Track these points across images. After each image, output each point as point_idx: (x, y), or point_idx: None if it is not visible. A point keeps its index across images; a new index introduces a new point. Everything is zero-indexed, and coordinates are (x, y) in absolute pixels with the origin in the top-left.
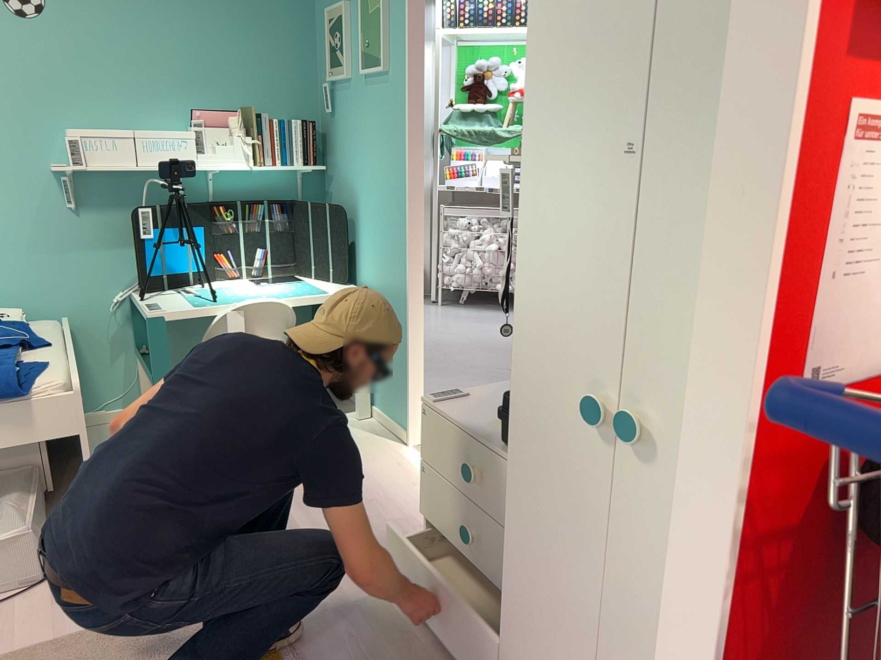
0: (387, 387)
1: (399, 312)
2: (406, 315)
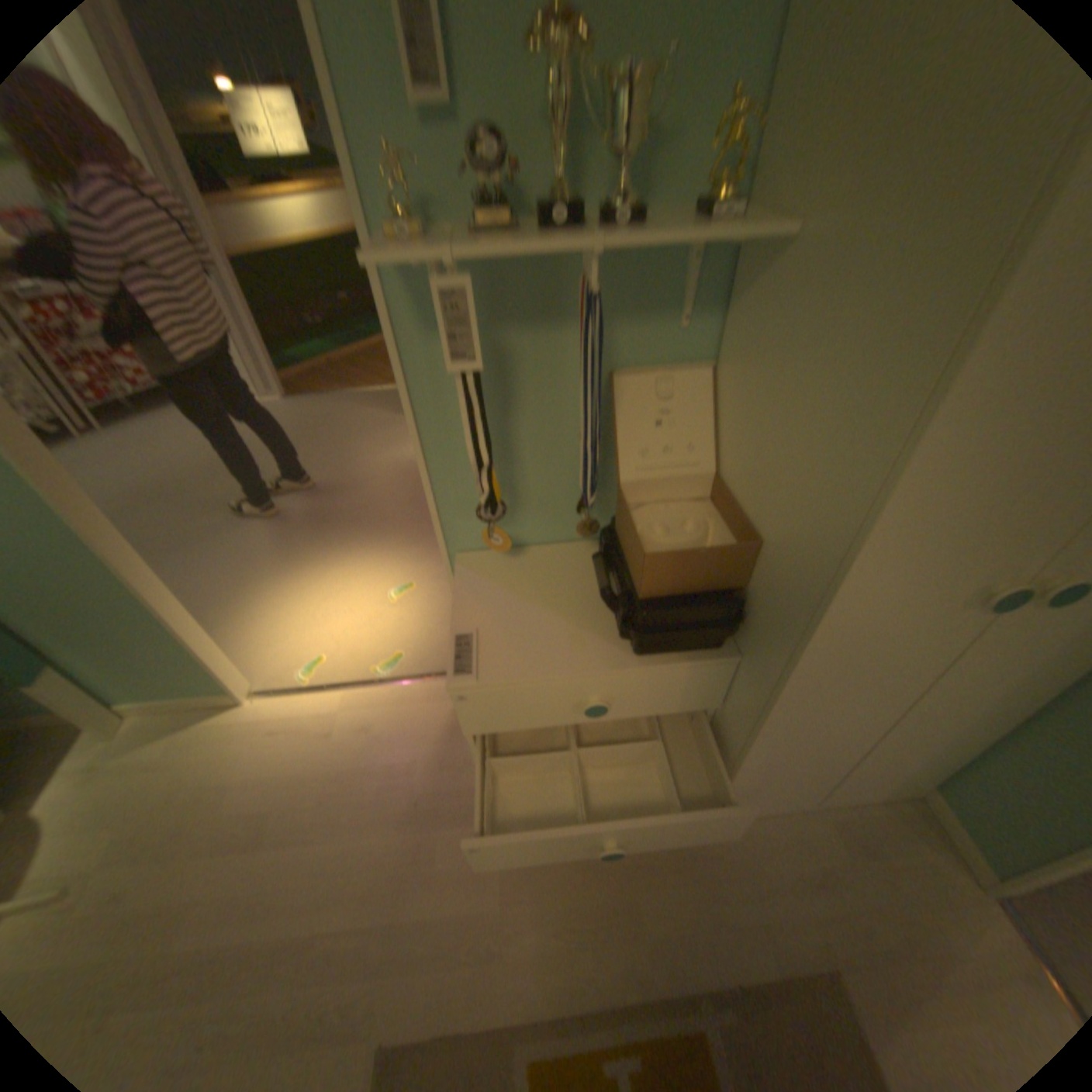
0: (130, 673)
1: (85, 579)
2: (112, 577)
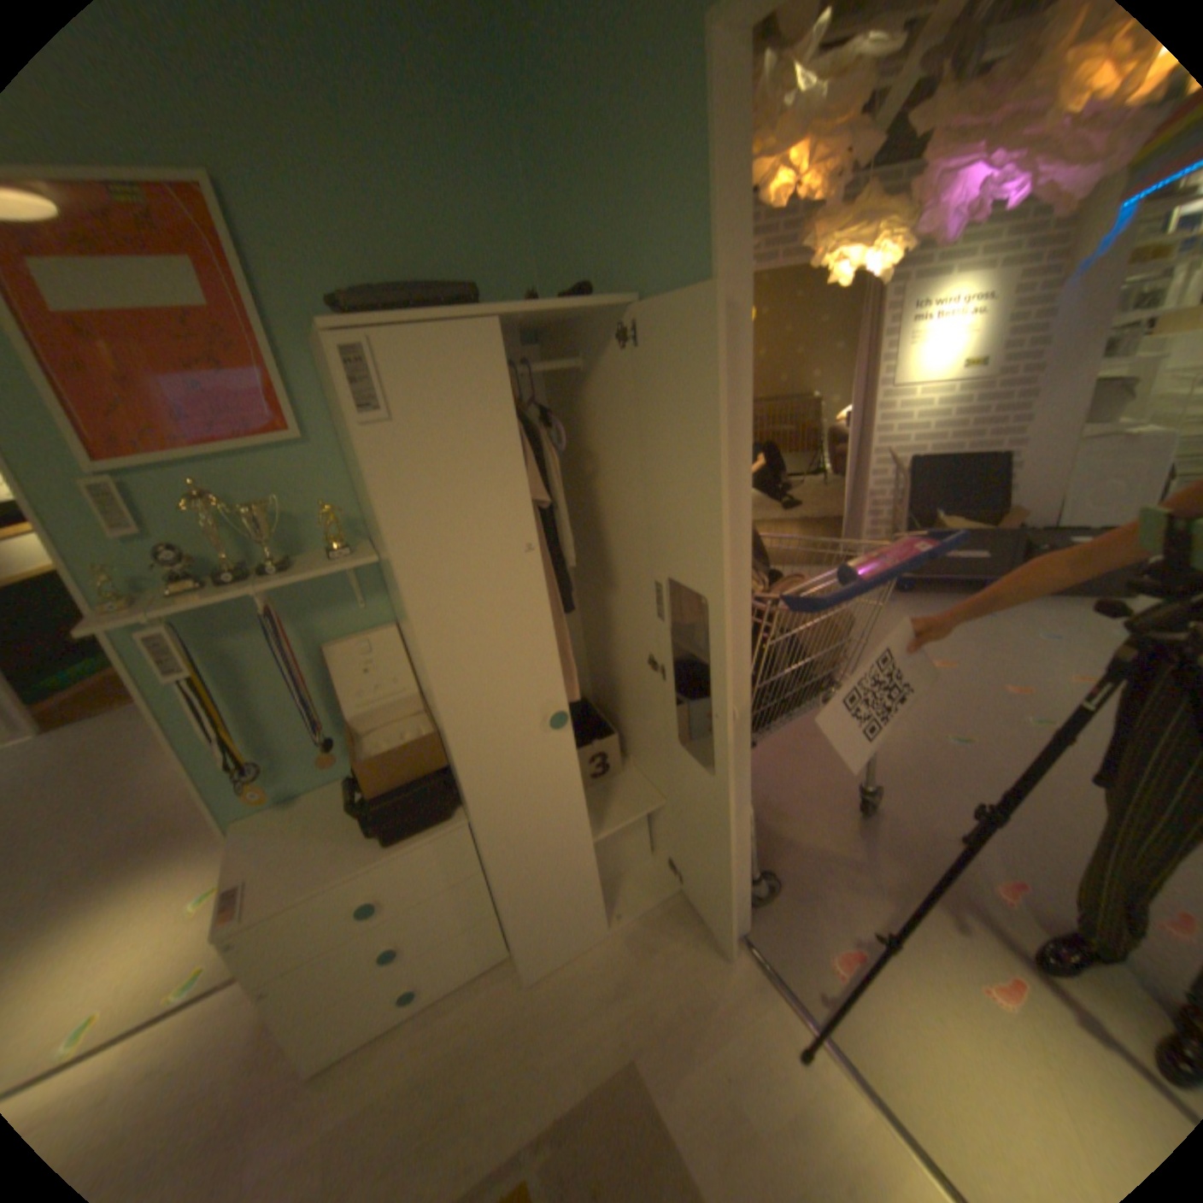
0: None
1: None
2: None
